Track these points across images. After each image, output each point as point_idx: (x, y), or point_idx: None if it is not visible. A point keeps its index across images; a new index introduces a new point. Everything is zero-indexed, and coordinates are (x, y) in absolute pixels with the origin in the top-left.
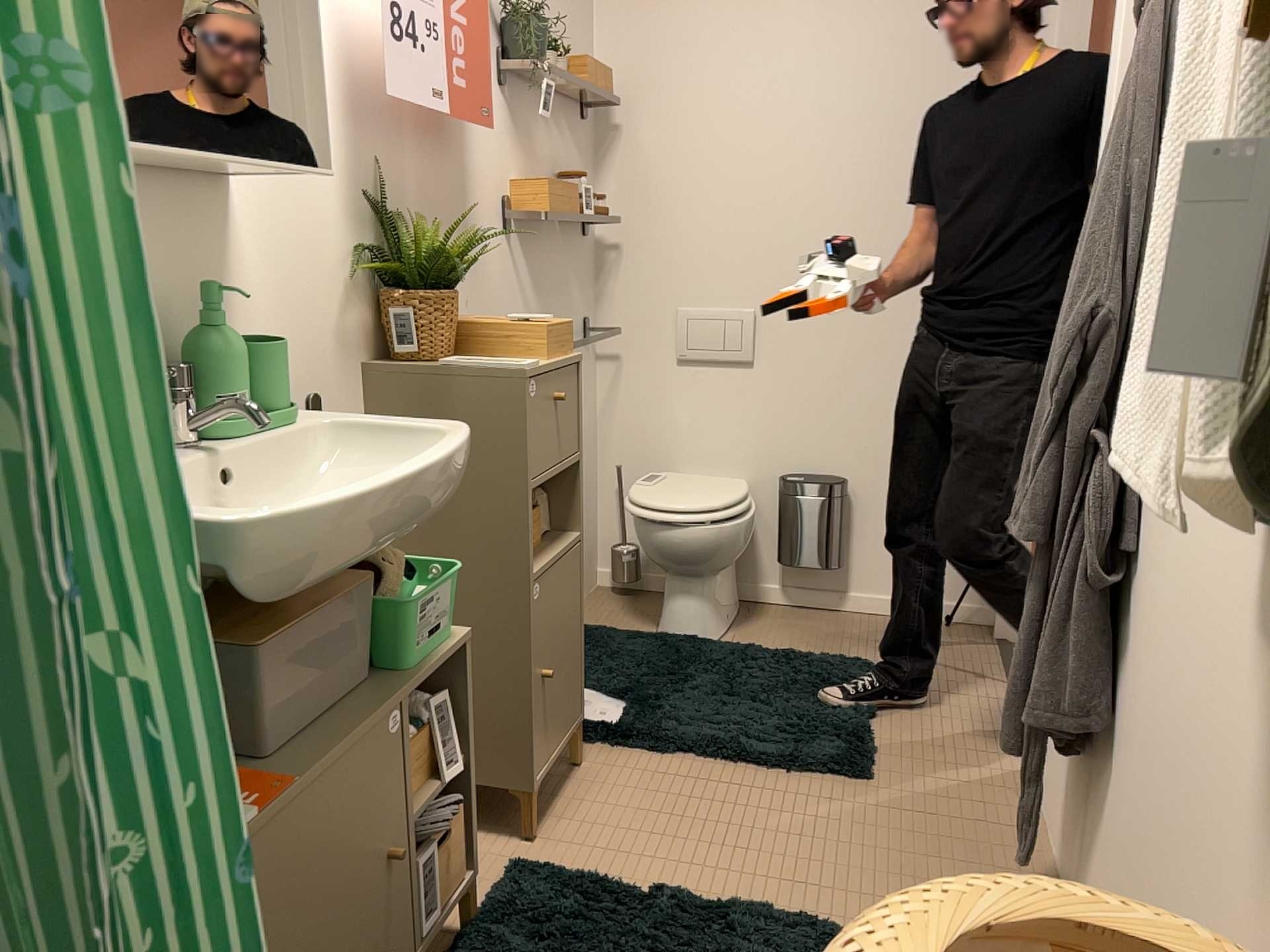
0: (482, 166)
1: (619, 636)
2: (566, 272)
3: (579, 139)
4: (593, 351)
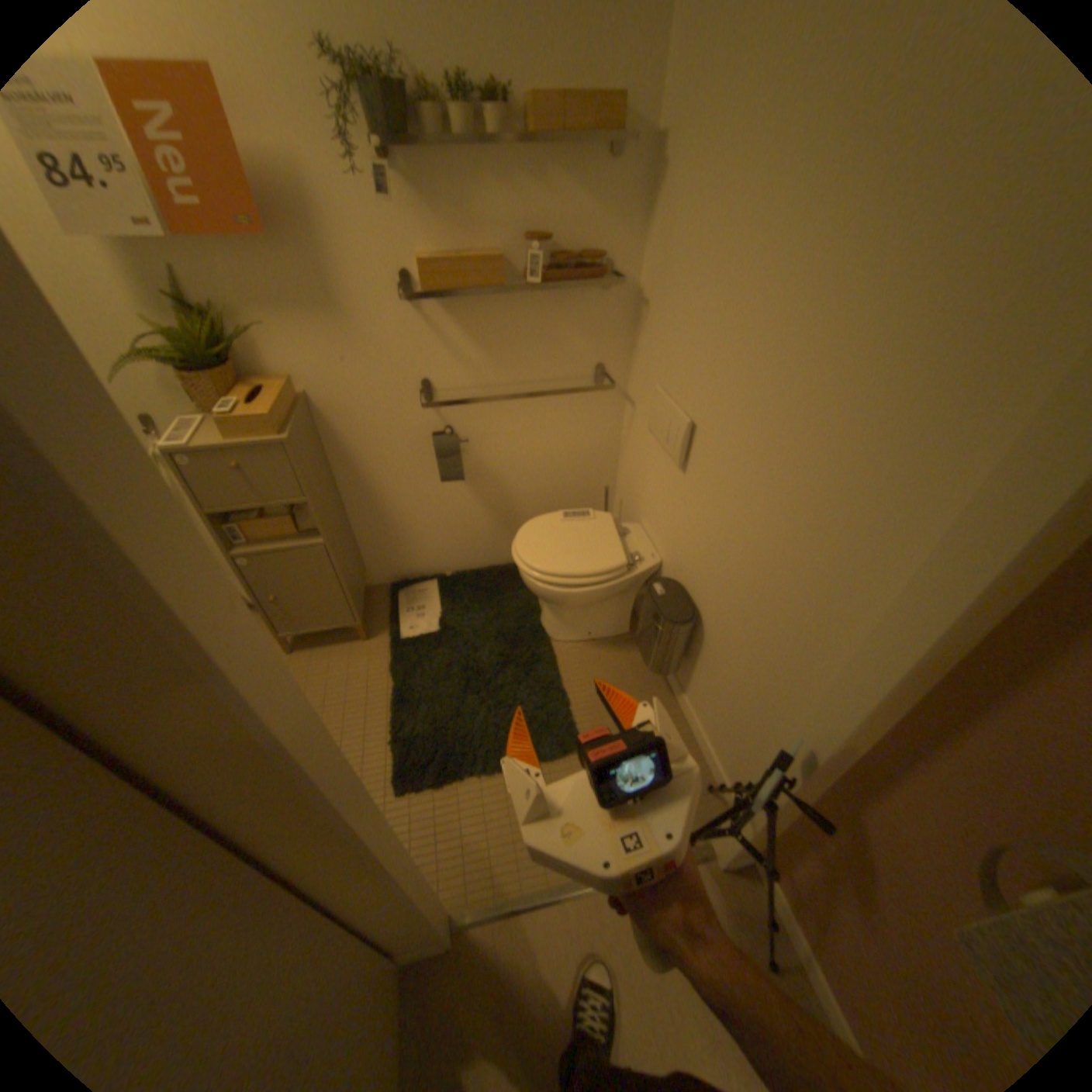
0: (344, 242)
1: (520, 591)
2: (547, 322)
3: (598, 173)
4: (615, 389)
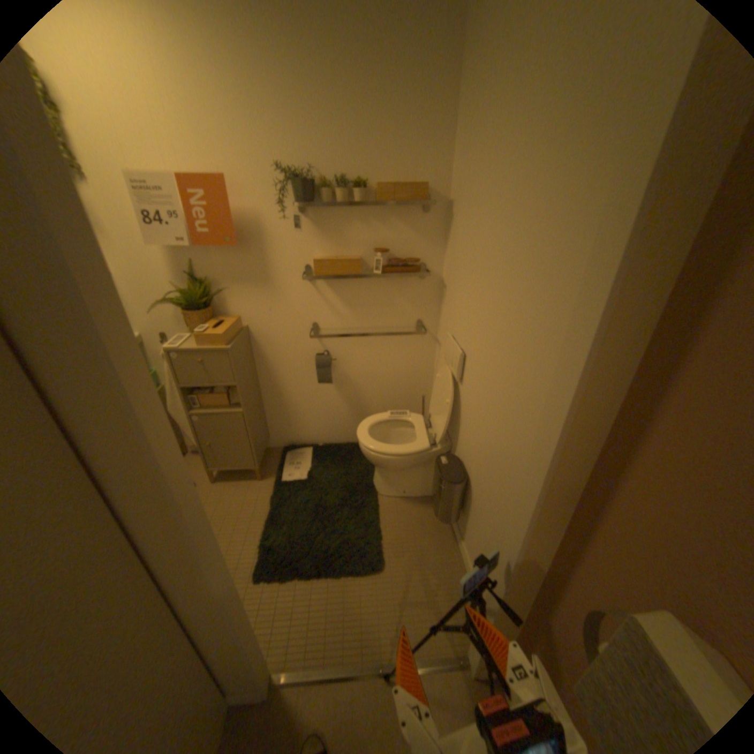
0: (278, 251)
1: (363, 460)
2: (387, 295)
3: (416, 220)
4: (429, 336)
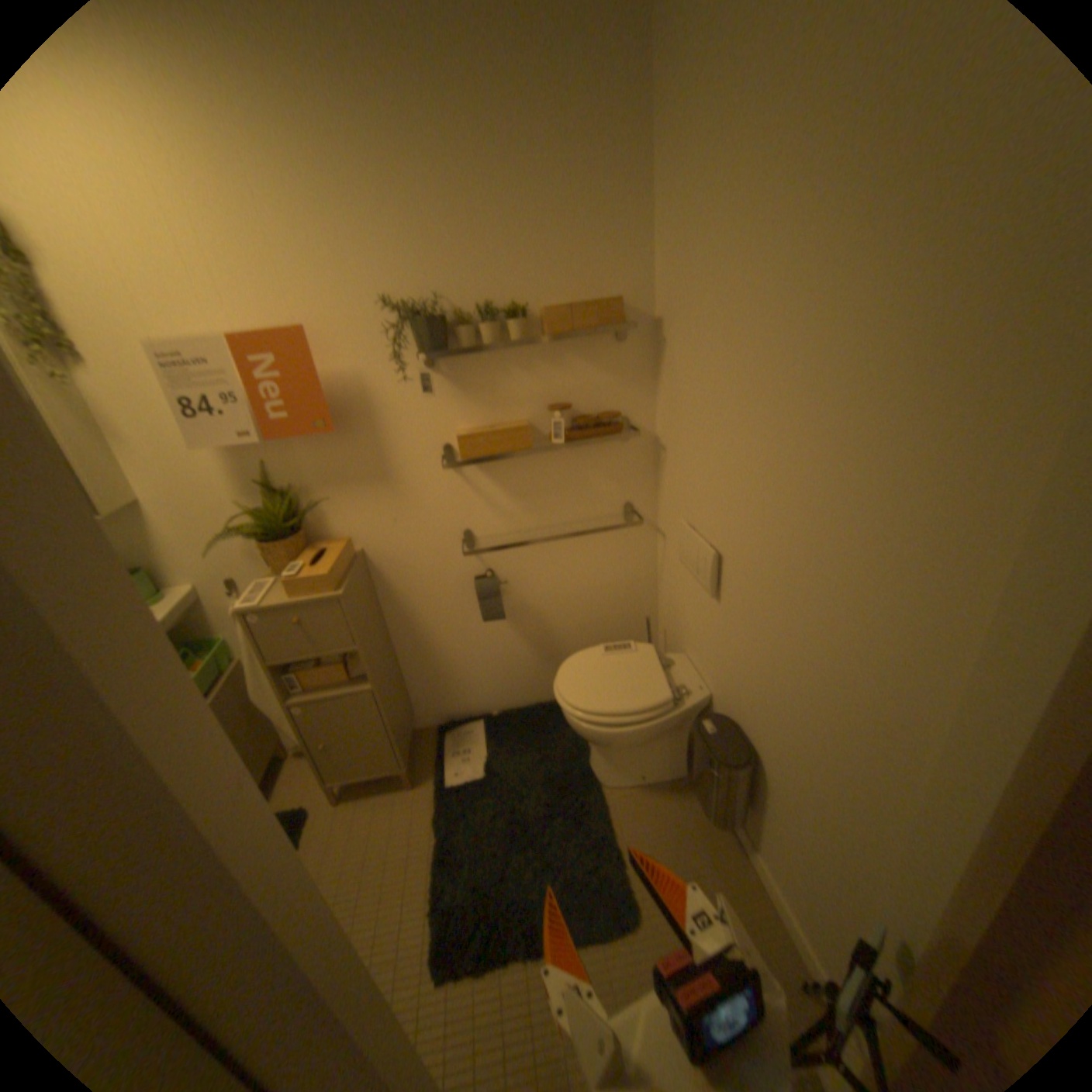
0: (398, 427)
1: (567, 729)
2: (574, 472)
3: (607, 353)
4: (645, 523)
